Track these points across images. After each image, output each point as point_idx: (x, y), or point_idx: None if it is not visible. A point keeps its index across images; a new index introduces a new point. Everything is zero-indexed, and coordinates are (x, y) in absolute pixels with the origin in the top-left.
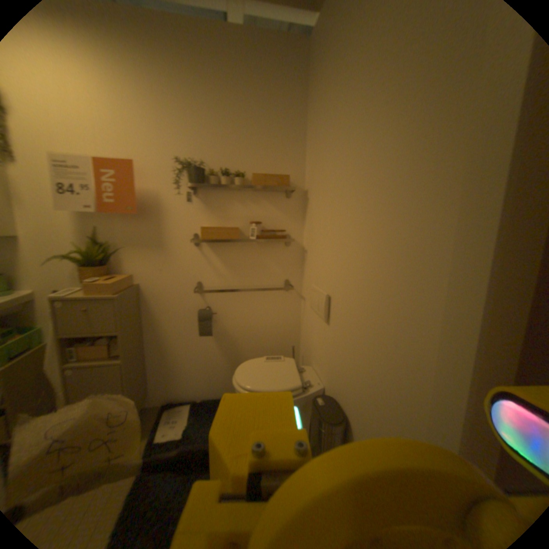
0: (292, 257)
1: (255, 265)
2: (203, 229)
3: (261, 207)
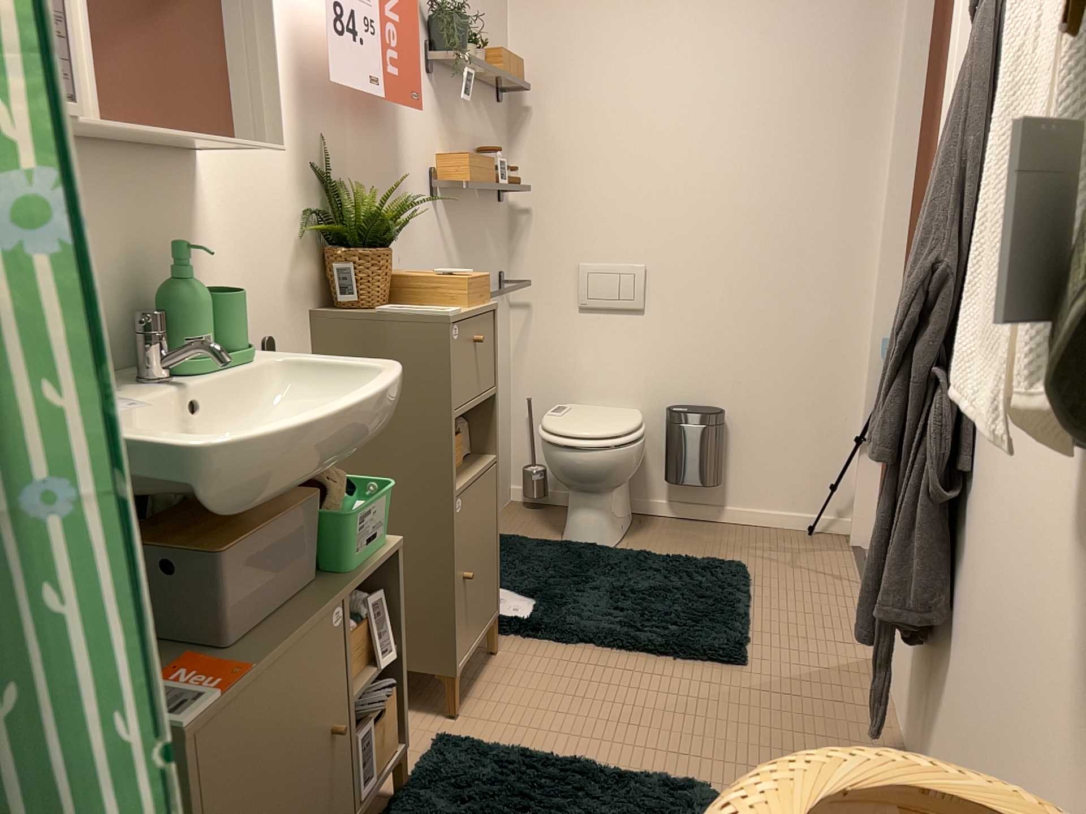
0: (503, 229)
1: (479, 245)
2: (472, 164)
3: (481, 123)
